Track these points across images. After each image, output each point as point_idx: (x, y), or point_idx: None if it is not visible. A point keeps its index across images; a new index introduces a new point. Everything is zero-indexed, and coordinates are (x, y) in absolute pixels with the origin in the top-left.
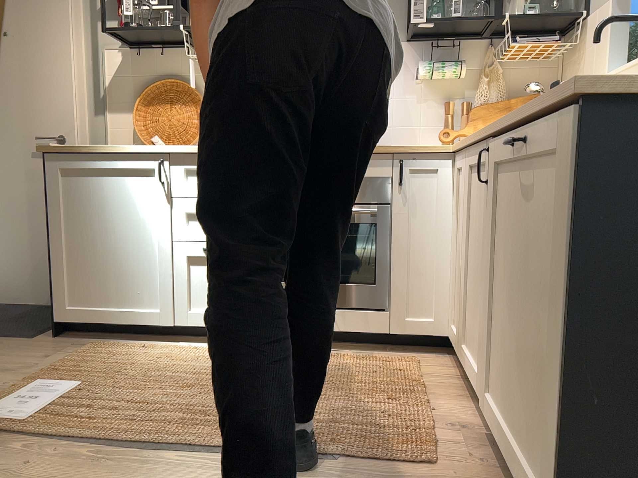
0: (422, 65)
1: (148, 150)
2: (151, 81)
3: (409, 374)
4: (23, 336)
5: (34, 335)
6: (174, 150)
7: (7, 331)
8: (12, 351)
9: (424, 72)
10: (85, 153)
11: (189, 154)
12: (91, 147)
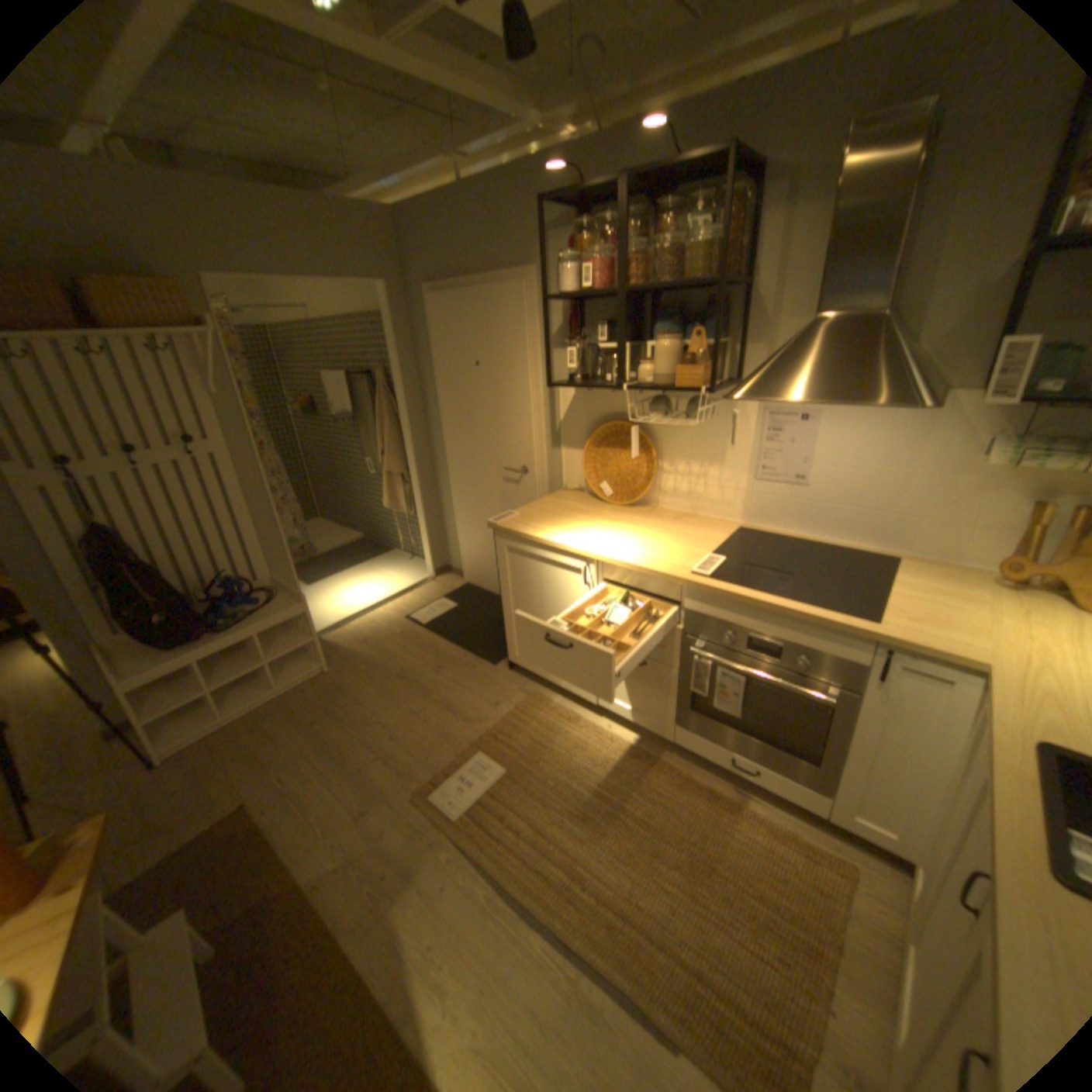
0: (1002, 445)
1: (575, 551)
2: (603, 419)
3: (827, 906)
4: (490, 660)
5: (498, 659)
6: (599, 558)
7: (482, 646)
8: (477, 683)
9: (1008, 449)
10: (523, 538)
11: (613, 565)
12: (528, 535)
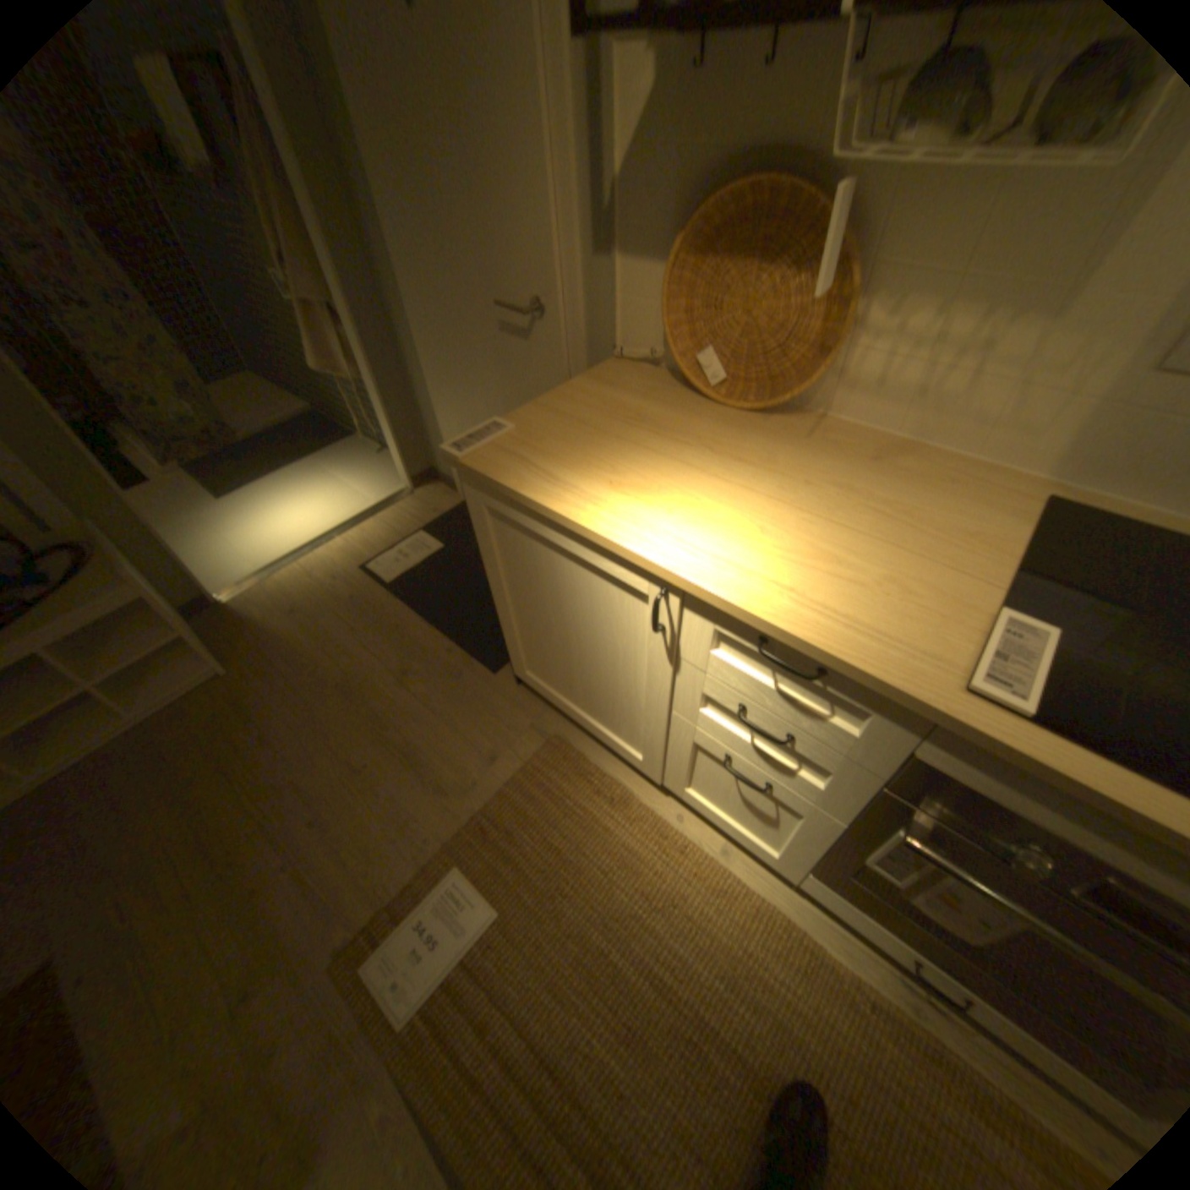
0: None
1: (637, 558)
2: (728, 161)
3: None
4: (487, 661)
5: (500, 660)
6: (698, 589)
7: (476, 631)
8: (463, 709)
9: None
10: (517, 498)
11: (735, 612)
12: (526, 494)
